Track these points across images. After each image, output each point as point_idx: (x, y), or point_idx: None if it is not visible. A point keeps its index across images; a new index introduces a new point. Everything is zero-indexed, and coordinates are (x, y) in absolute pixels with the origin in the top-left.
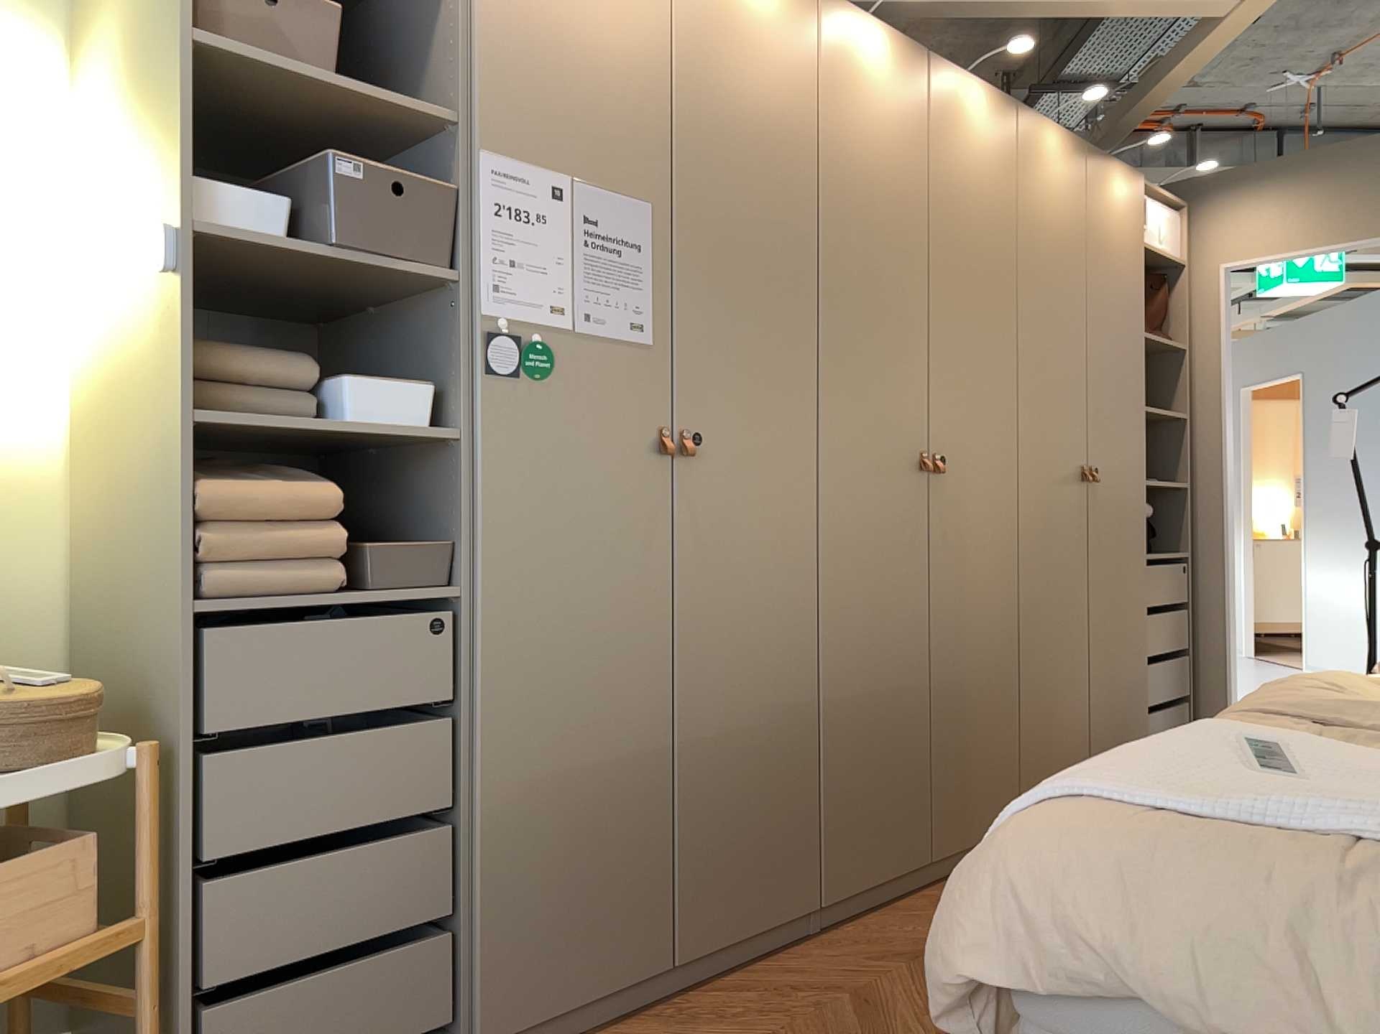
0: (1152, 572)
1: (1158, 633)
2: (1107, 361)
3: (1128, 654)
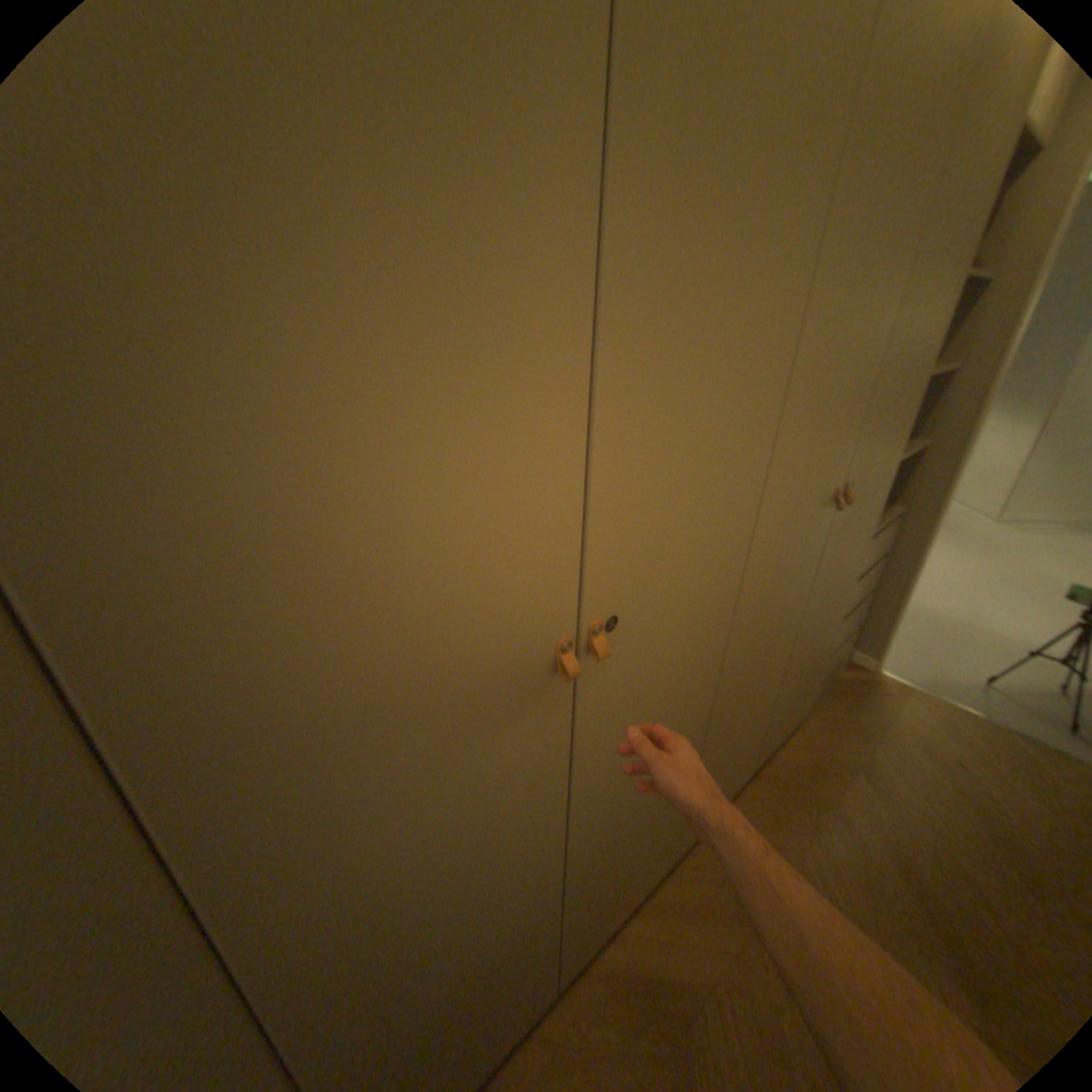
0: (880, 542)
1: (865, 590)
2: (930, 322)
3: (834, 634)
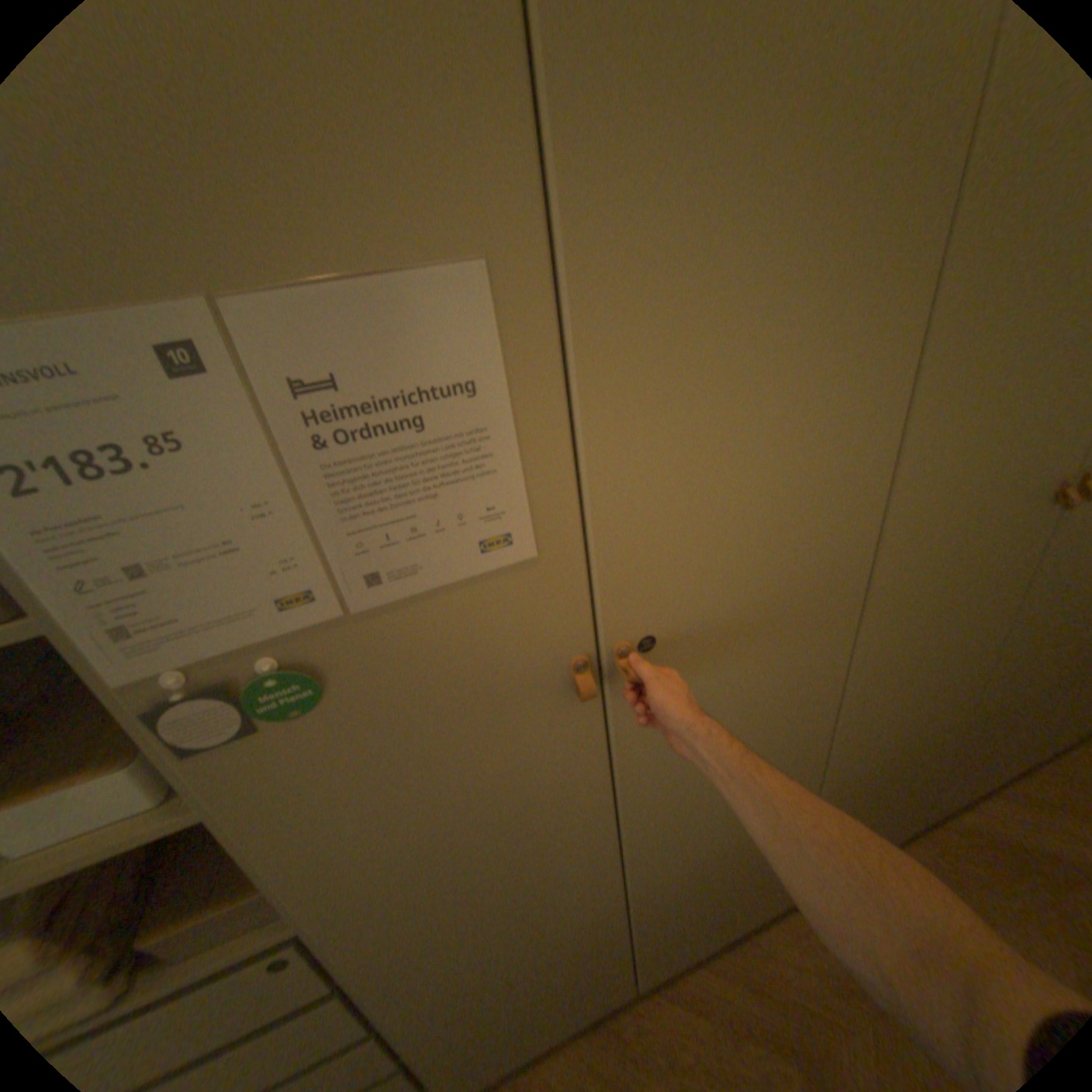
0: None
1: None
2: None
3: None
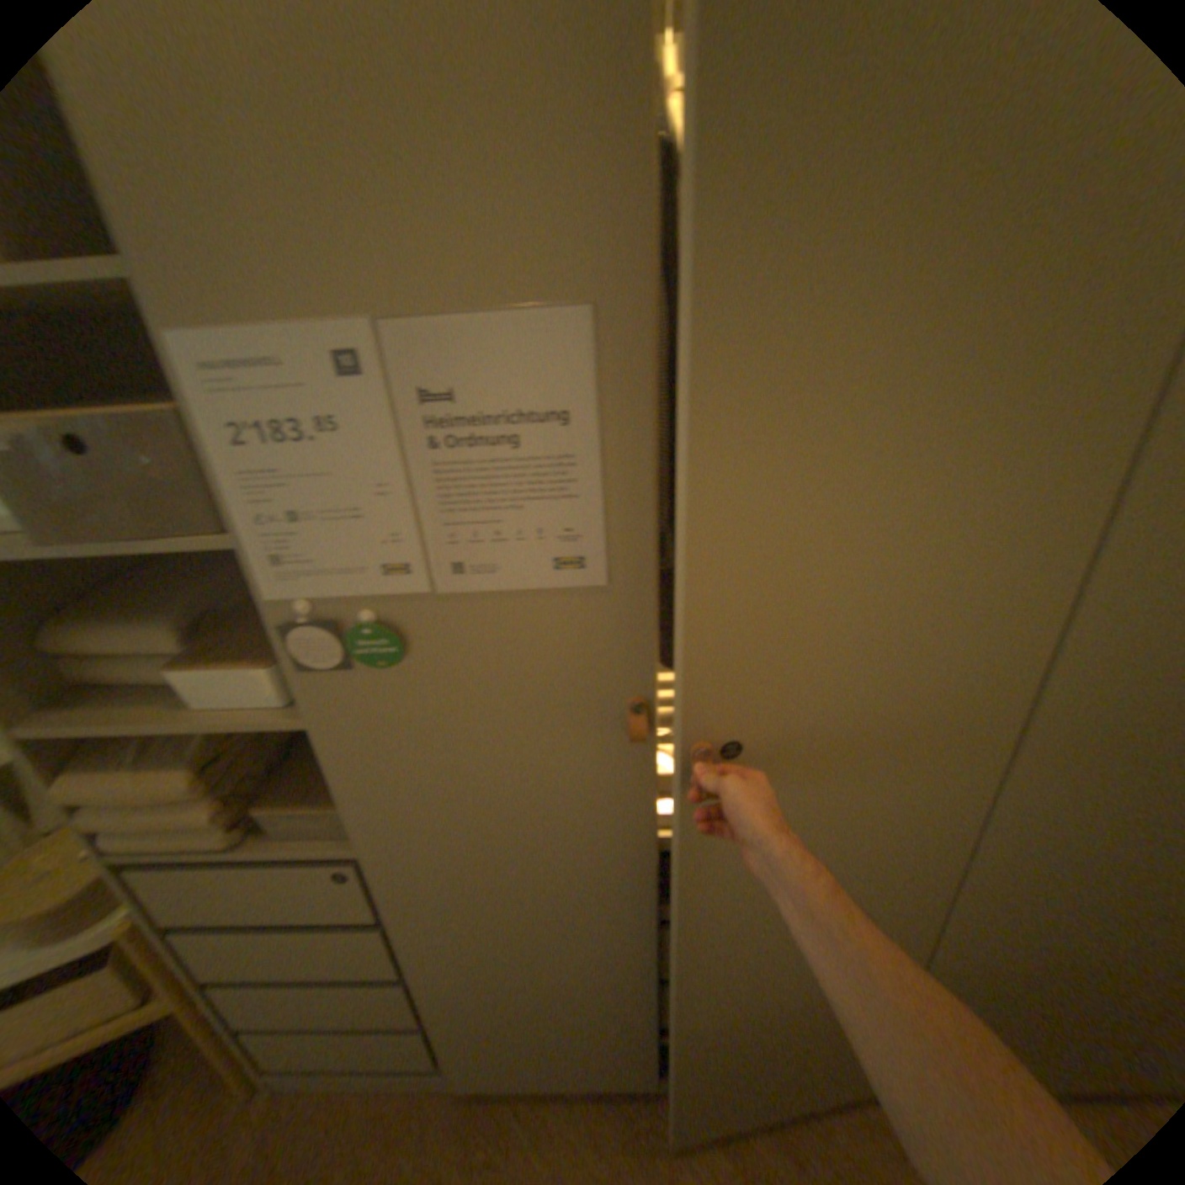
0: None
1: None
2: None
3: None
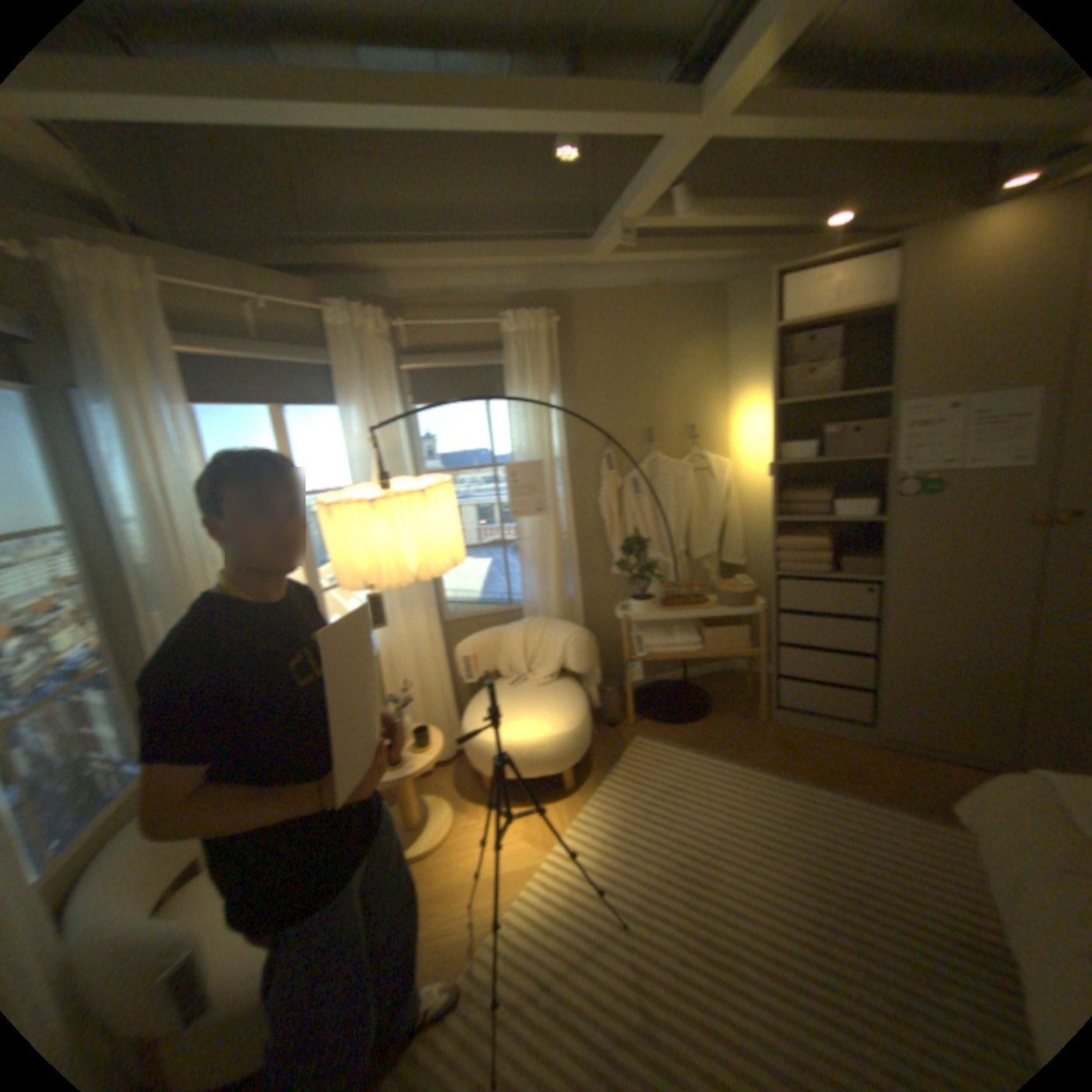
0: None
1: None
2: None
3: None
